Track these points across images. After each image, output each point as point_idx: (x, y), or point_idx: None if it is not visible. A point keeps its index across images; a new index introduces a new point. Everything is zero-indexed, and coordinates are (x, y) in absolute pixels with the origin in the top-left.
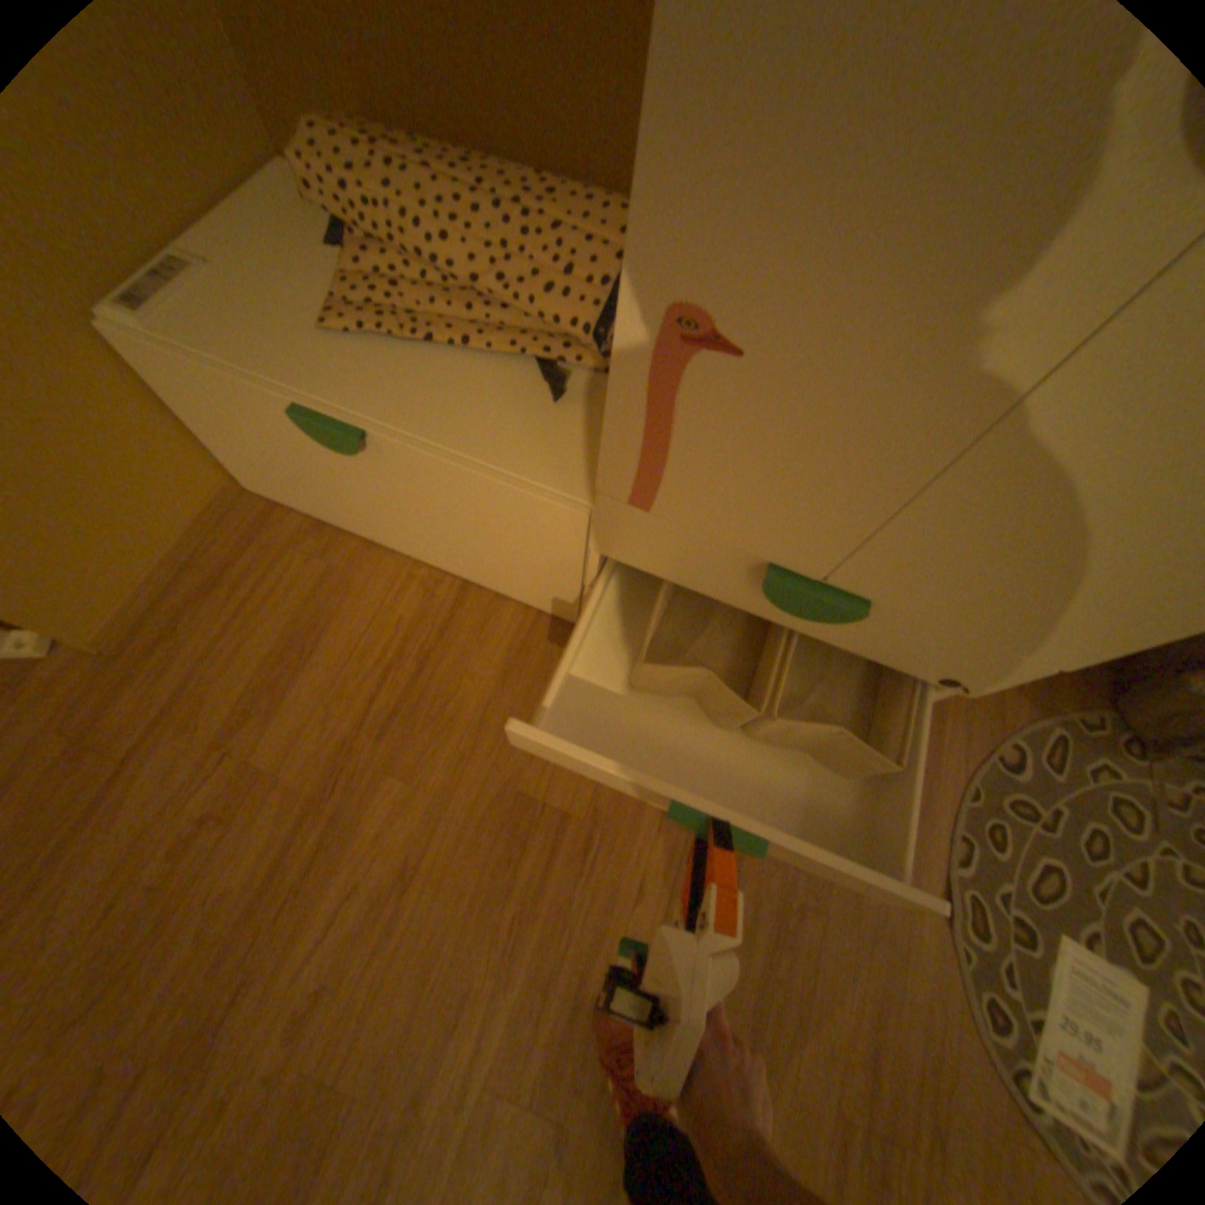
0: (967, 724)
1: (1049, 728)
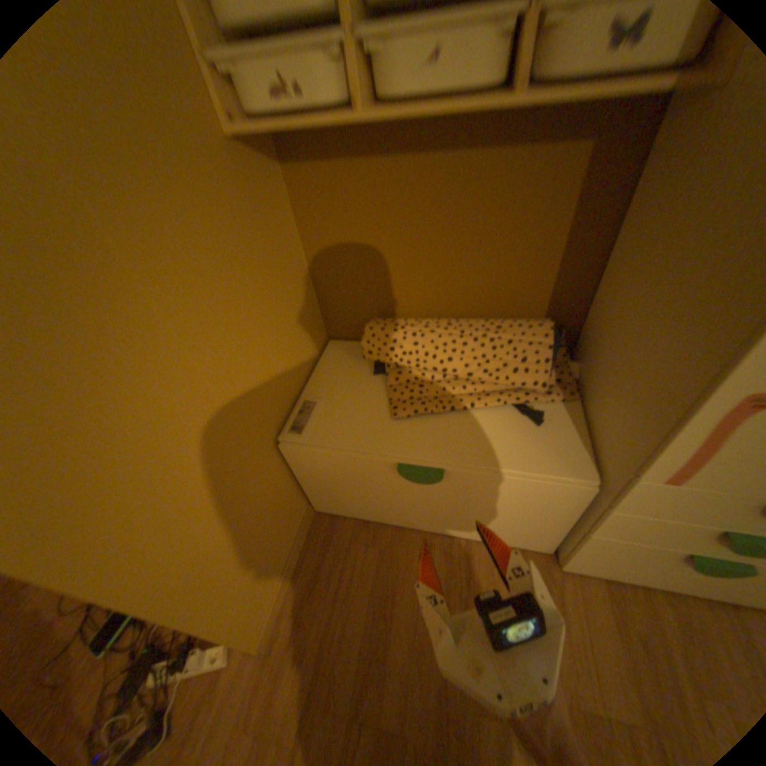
0: None
1: None
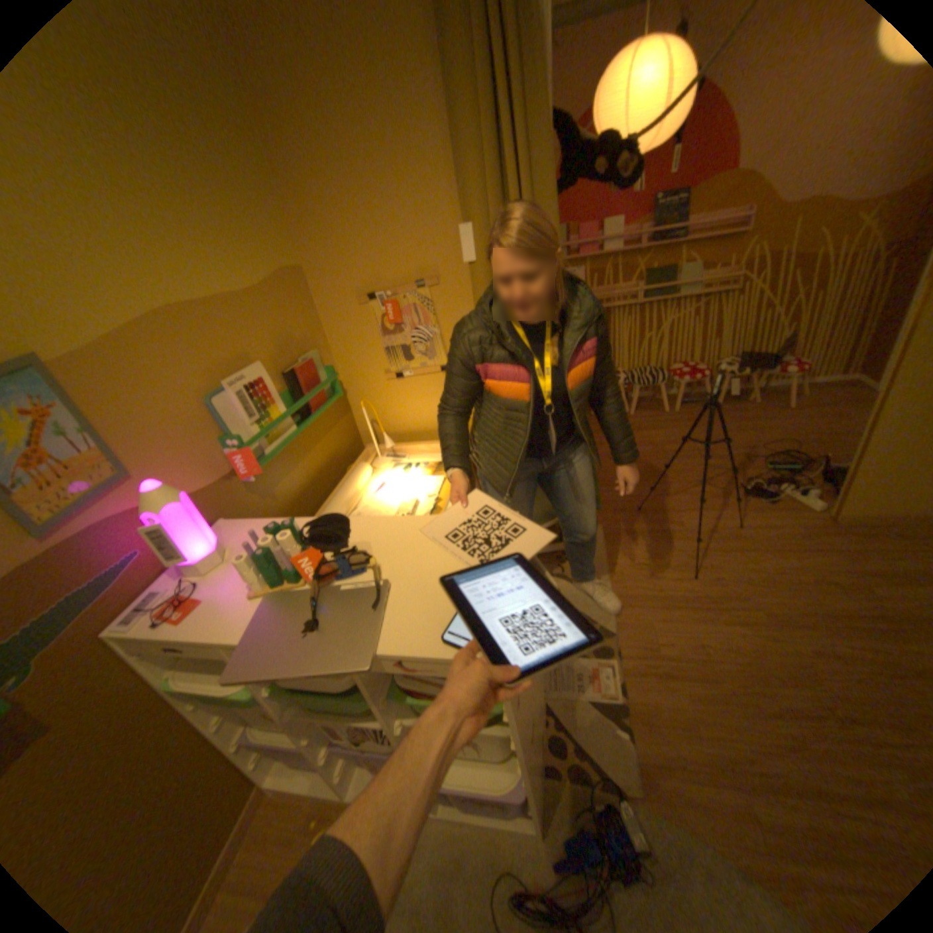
0: None
1: None
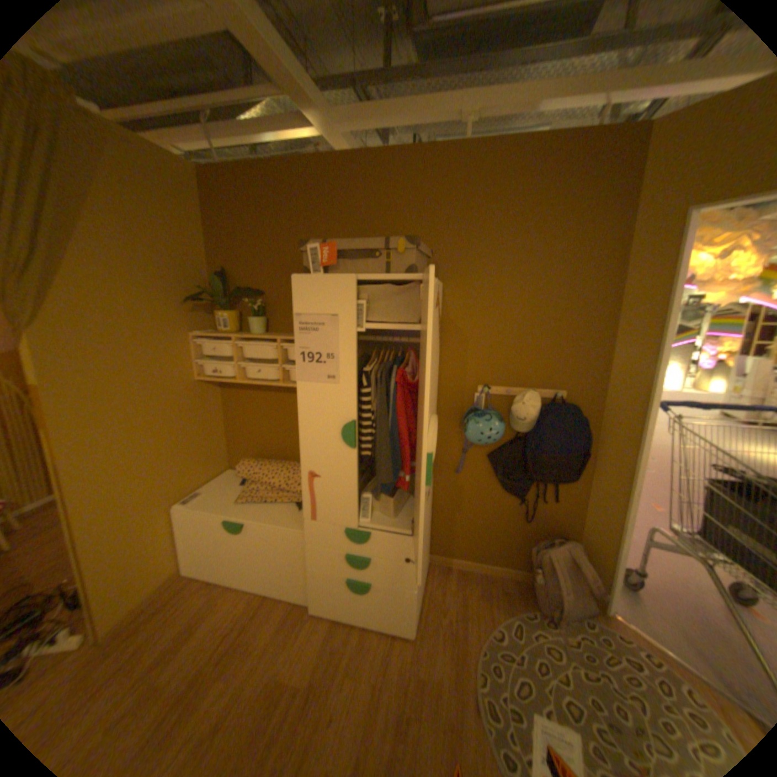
0: (478, 627)
1: (513, 623)
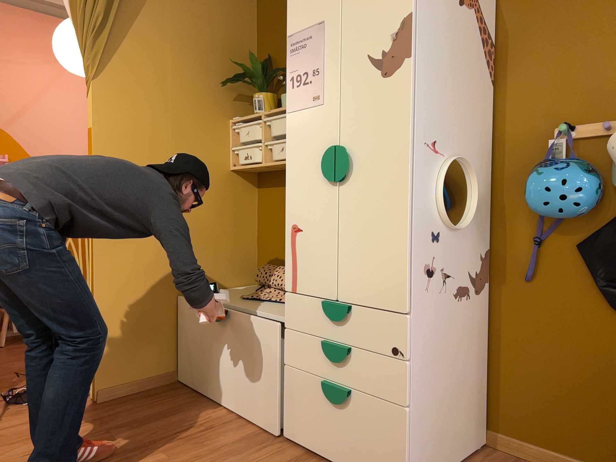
0: None
1: None
